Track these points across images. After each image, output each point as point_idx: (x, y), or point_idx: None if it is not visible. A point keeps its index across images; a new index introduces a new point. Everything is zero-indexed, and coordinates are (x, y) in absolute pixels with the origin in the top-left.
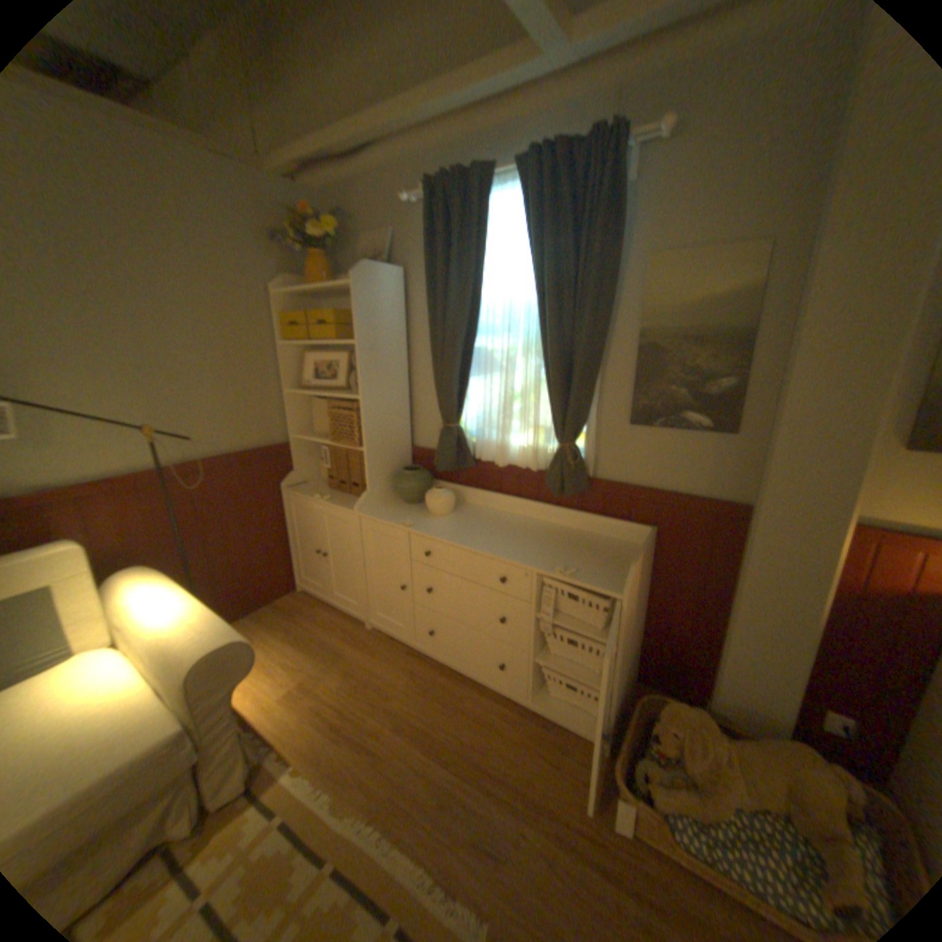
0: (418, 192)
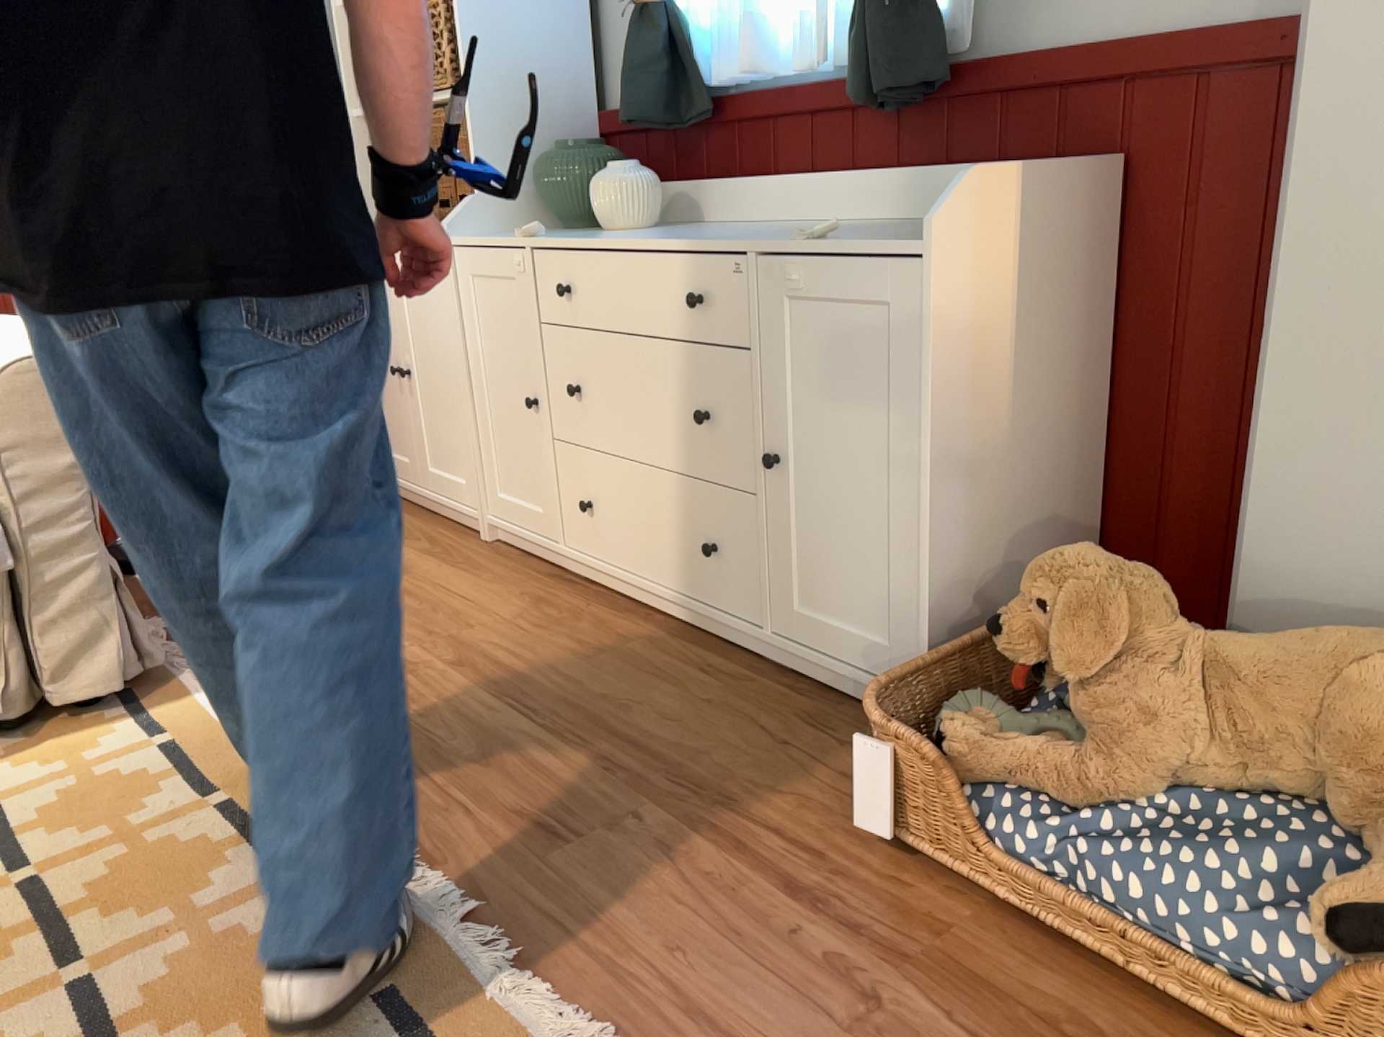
0: None
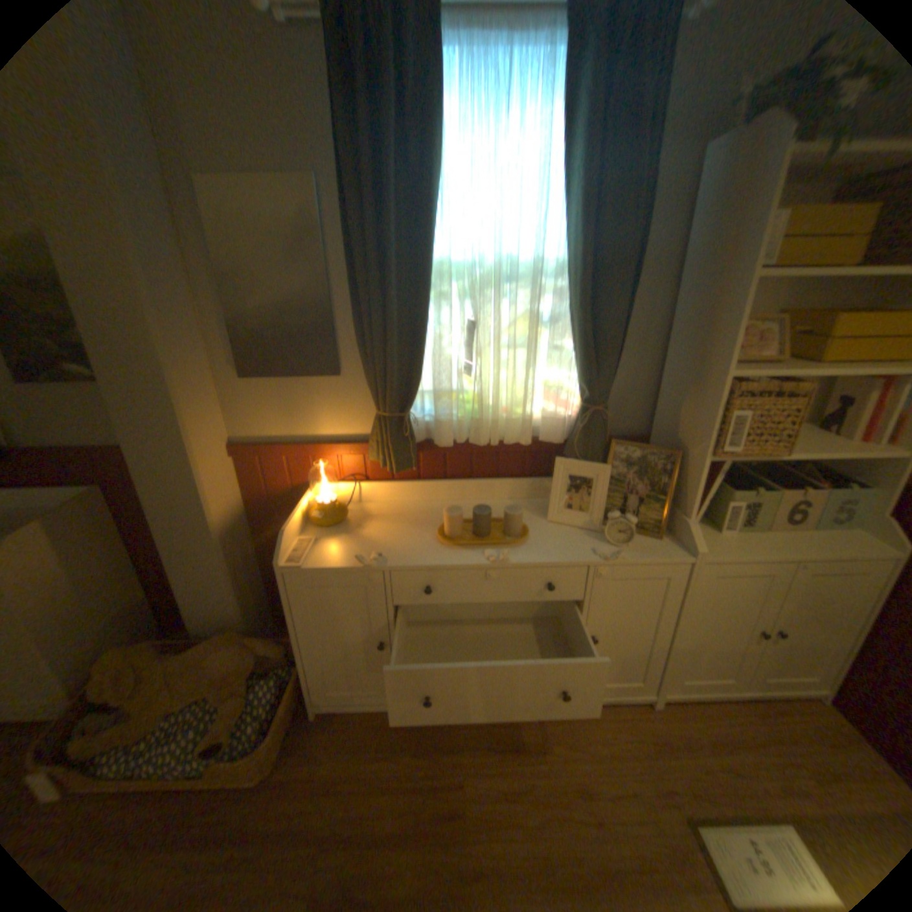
0: None
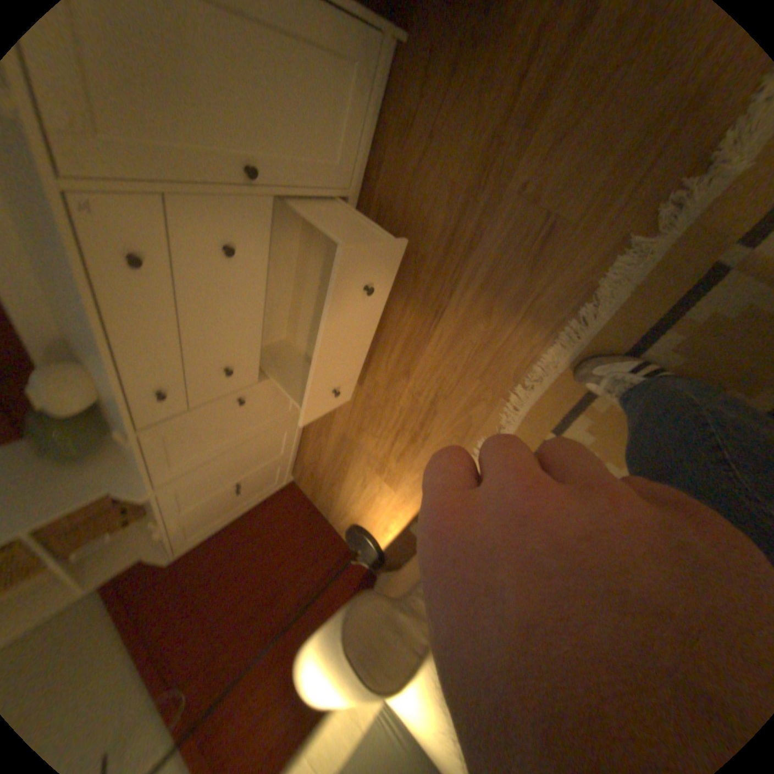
0: None
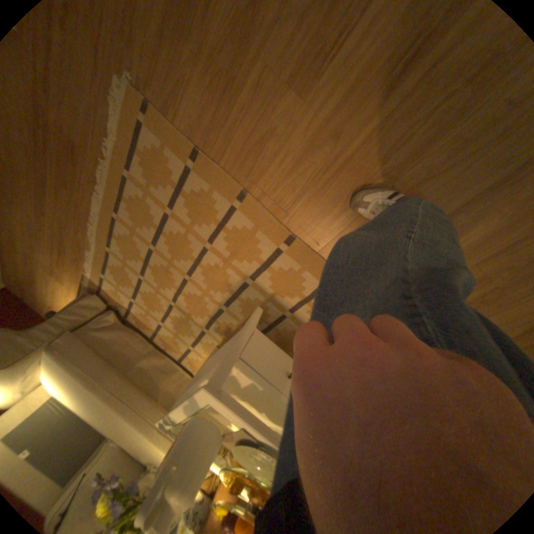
0: None
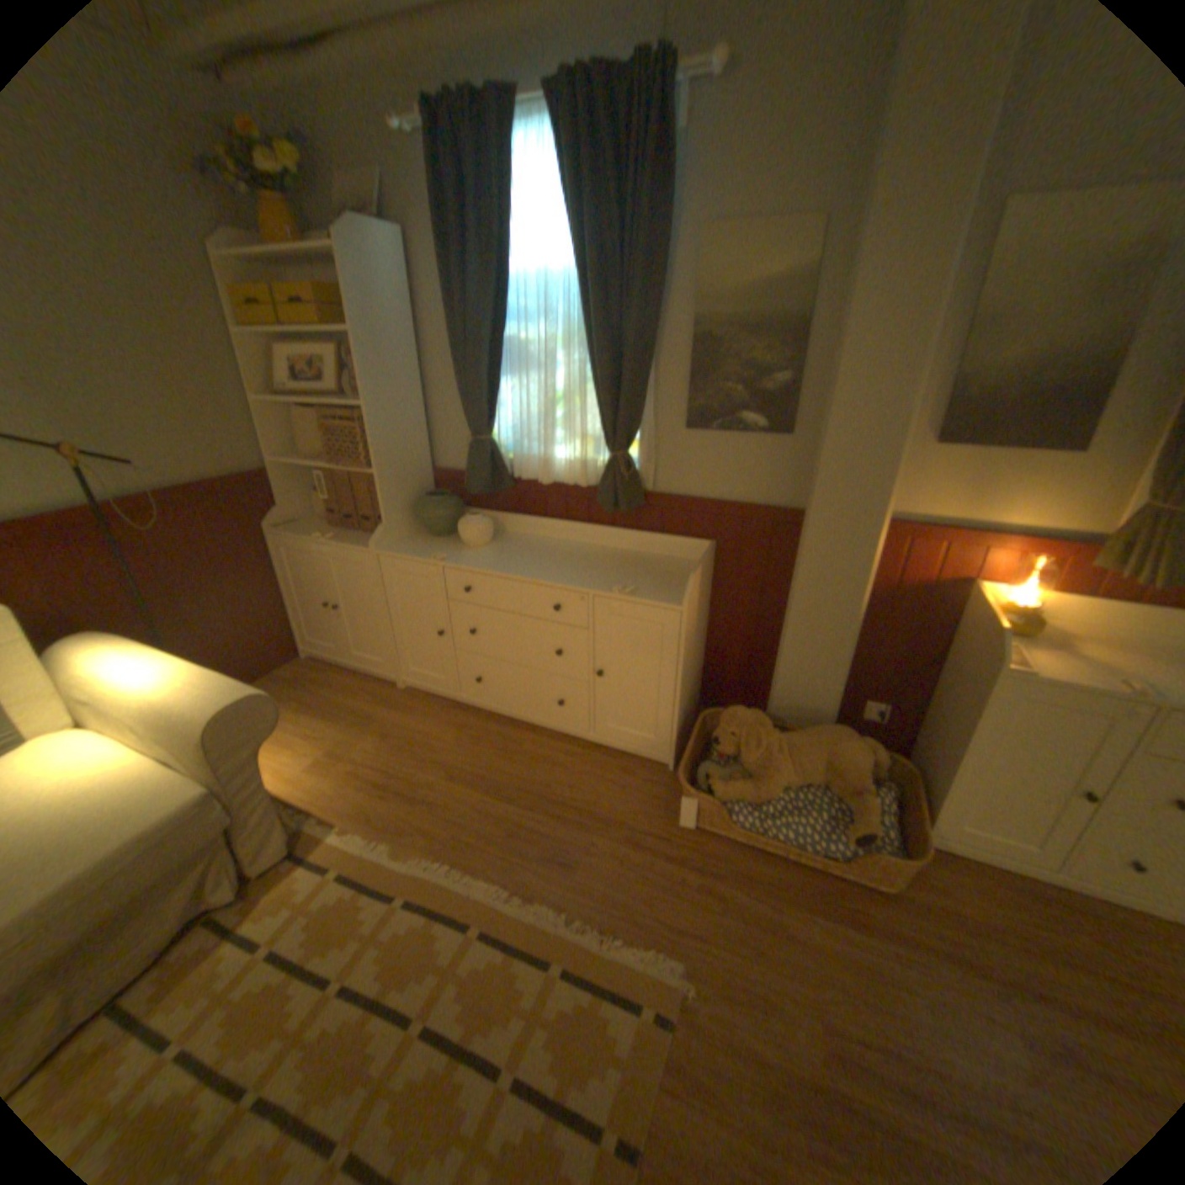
0: (415, 120)
